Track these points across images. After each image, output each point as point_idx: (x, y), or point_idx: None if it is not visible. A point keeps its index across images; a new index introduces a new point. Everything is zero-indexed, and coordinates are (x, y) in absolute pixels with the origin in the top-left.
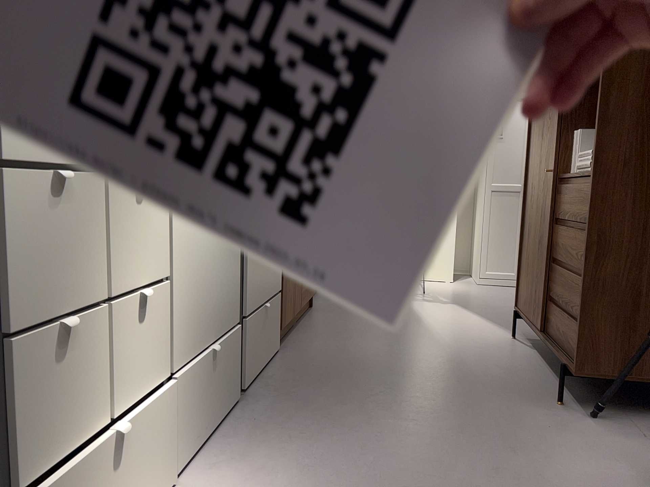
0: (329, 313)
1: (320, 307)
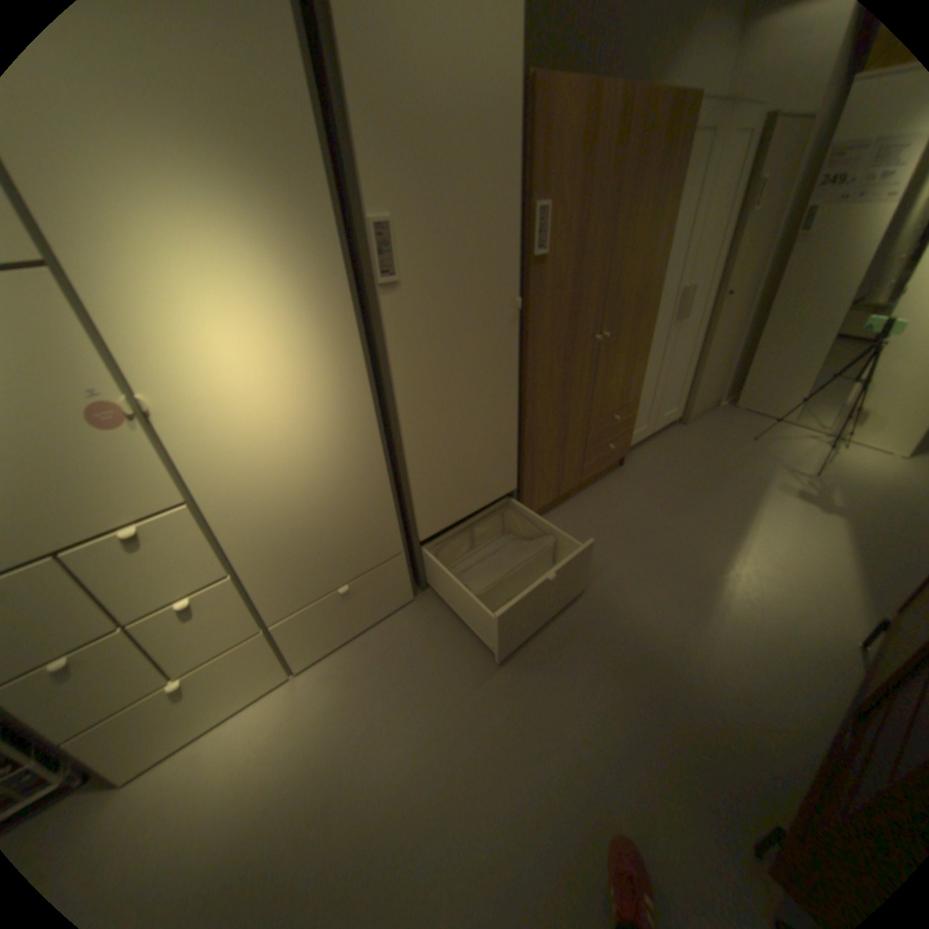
0: (635, 482)
1: (636, 467)
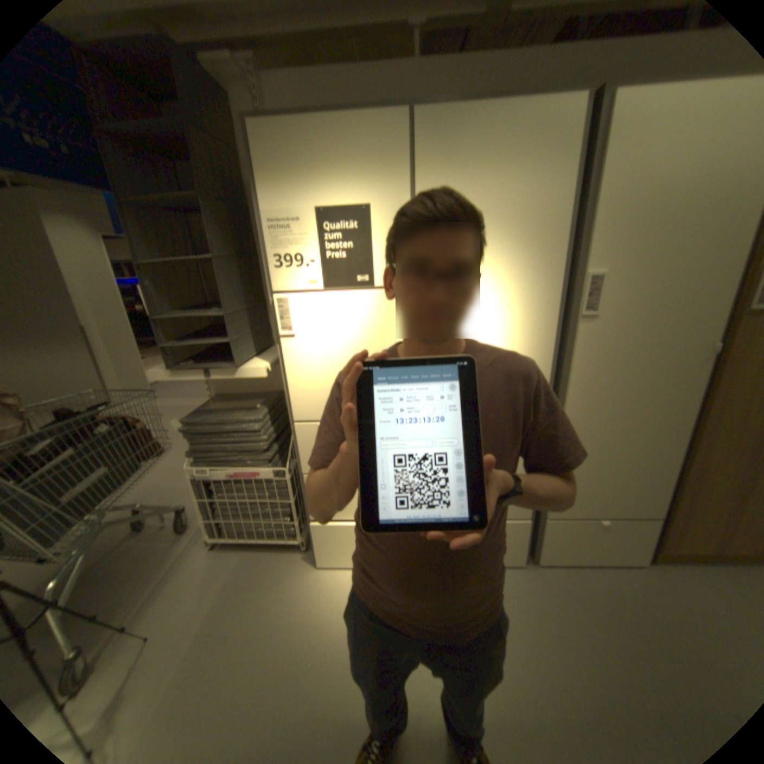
0: None
1: None
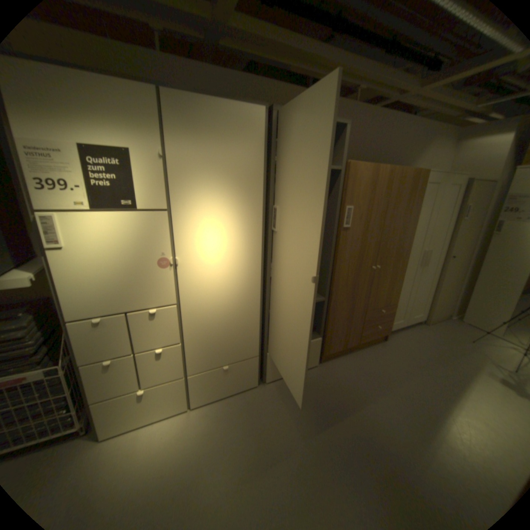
0: (393, 352)
1: (395, 343)
